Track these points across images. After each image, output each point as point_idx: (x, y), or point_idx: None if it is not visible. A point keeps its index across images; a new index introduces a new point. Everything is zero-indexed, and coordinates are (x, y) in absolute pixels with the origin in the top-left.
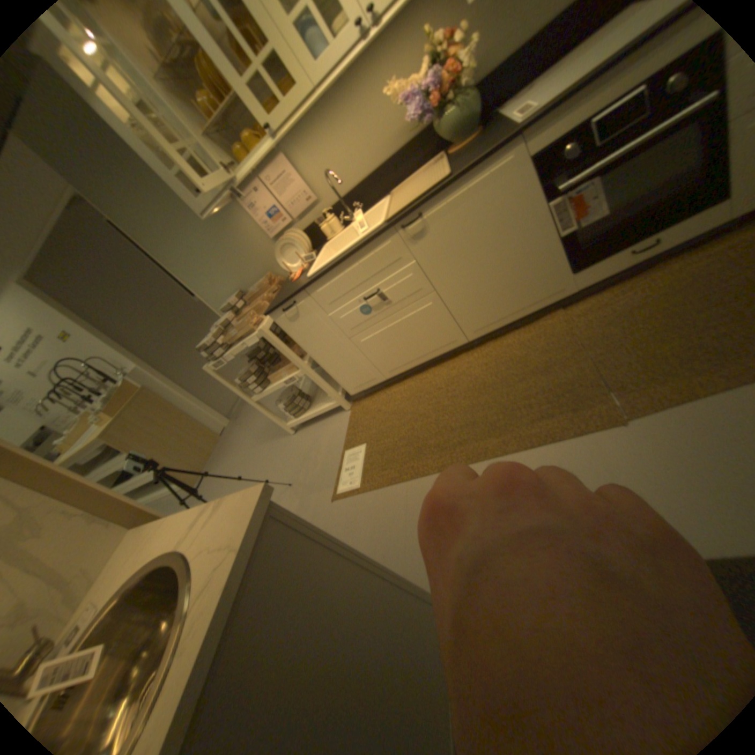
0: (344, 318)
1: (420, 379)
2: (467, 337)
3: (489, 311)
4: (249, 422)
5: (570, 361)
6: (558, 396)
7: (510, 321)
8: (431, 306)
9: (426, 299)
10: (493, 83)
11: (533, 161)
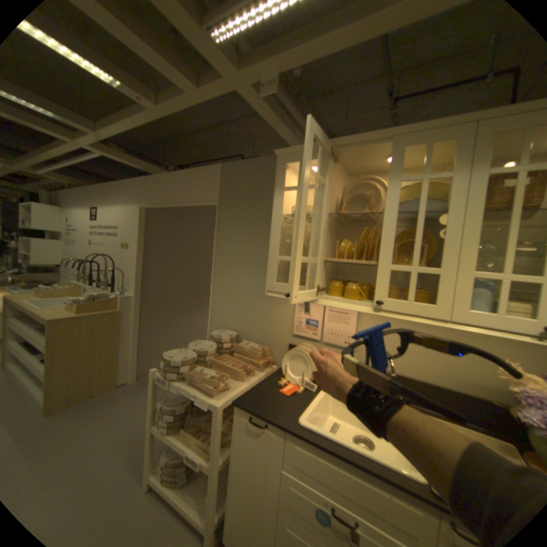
0: (293, 494)
1: None
2: None
3: None
4: (140, 407)
5: None
6: None
7: None
8: None
9: None
10: None
11: None
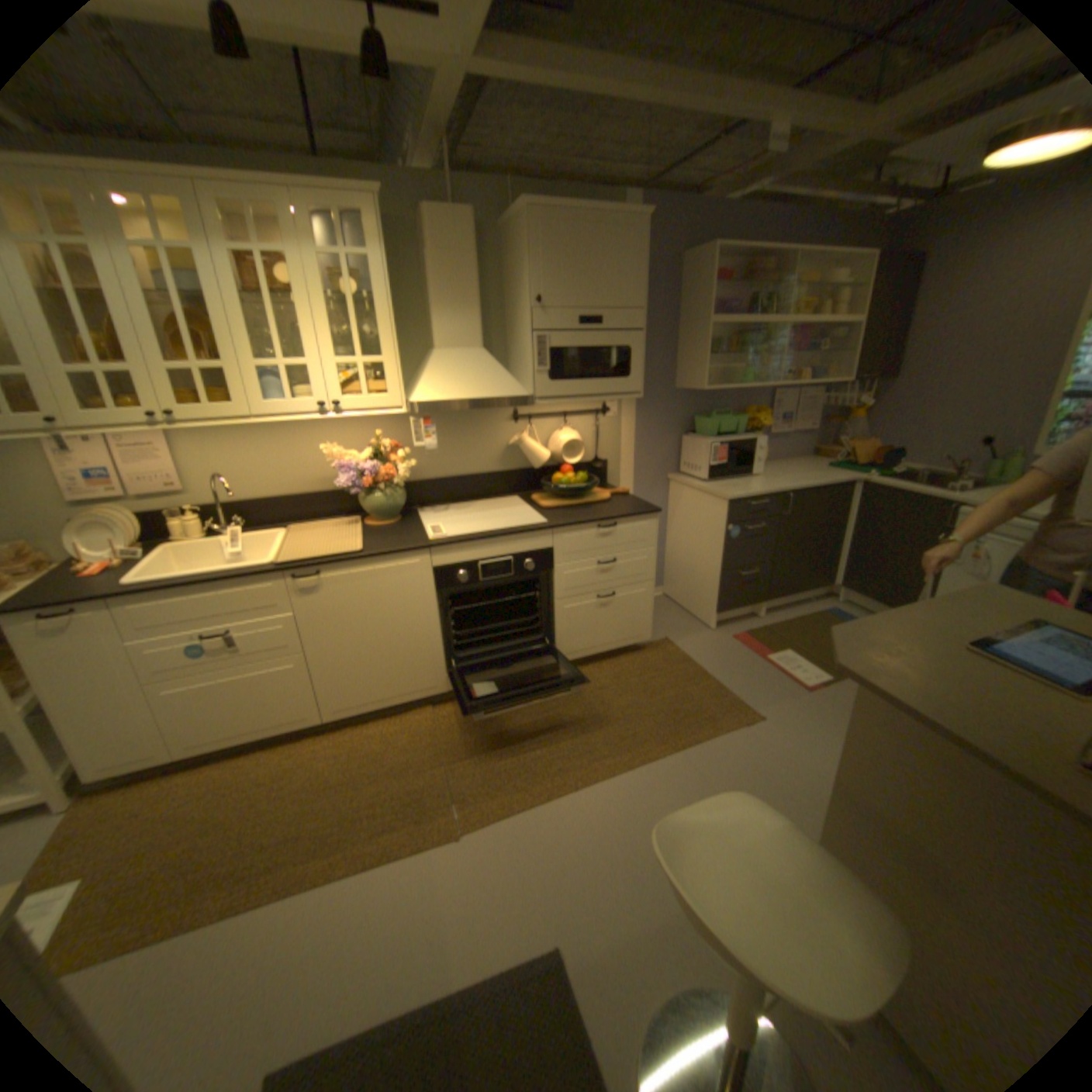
0: (152, 655)
1: (232, 769)
2: (322, 718)
3: (358, 692)
4: None
5: (425, 766)
6: (404, 807)
7: (377, 709)
8: (291, 670)
9: (288, 660)
10: (419, 490)
11: (434, 571)
